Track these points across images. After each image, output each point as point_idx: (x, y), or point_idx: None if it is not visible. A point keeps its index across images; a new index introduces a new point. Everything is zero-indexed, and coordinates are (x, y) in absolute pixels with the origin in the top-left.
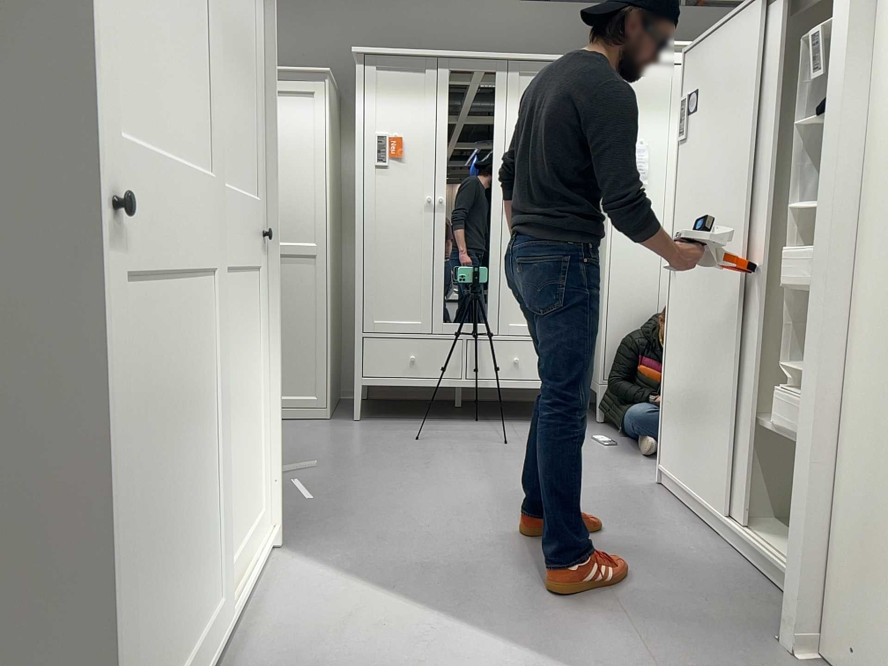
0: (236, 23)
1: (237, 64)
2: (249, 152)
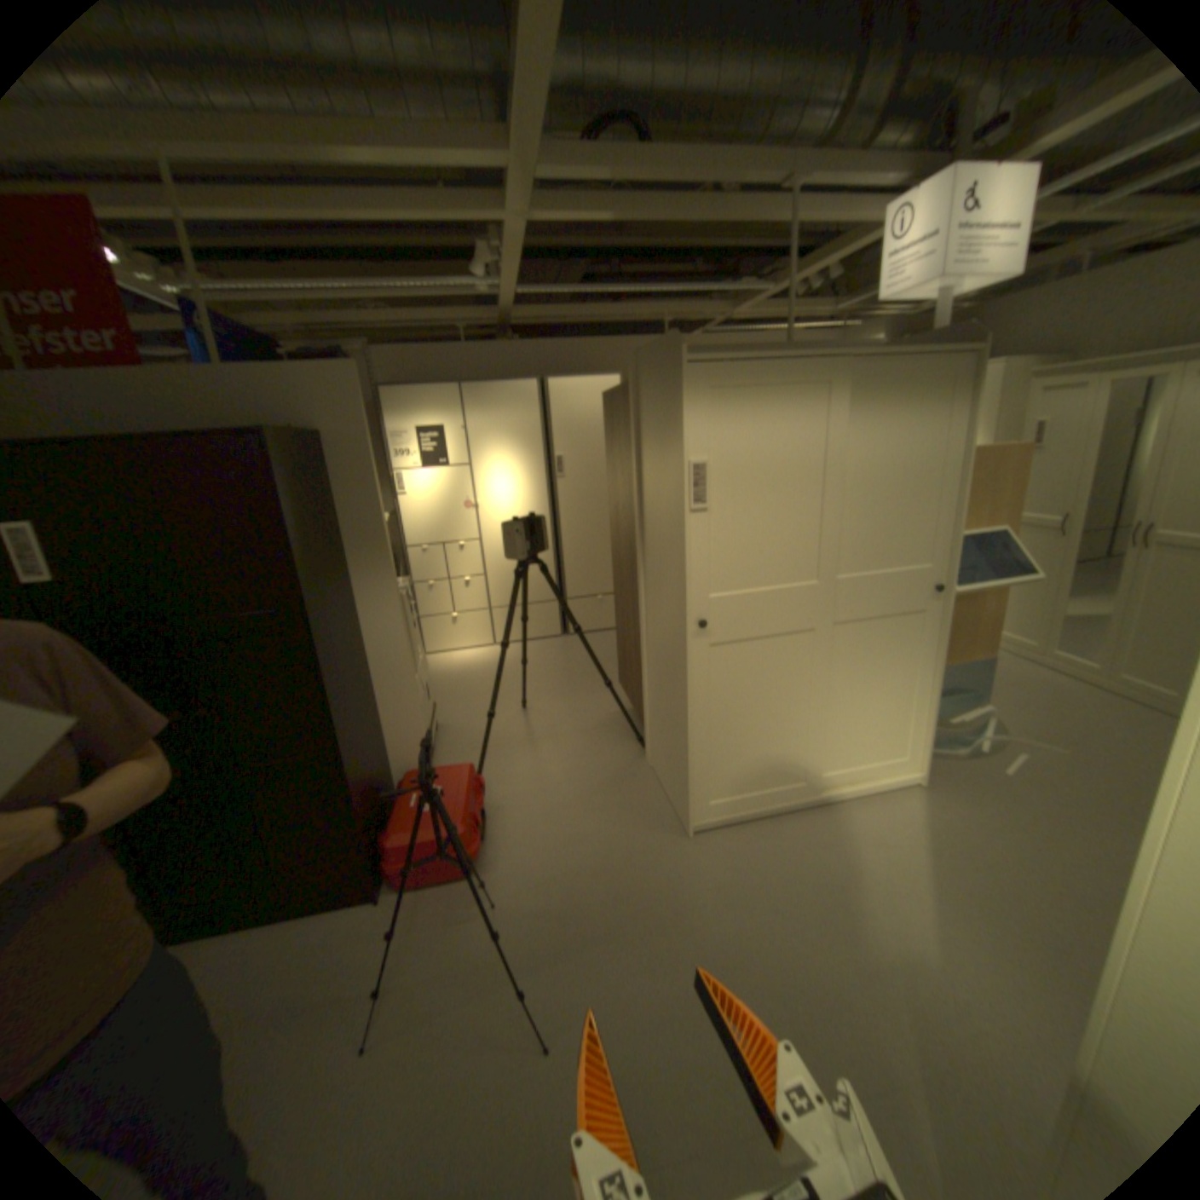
0: (907, 462)
1: (904, 489)
2: (923, 536)
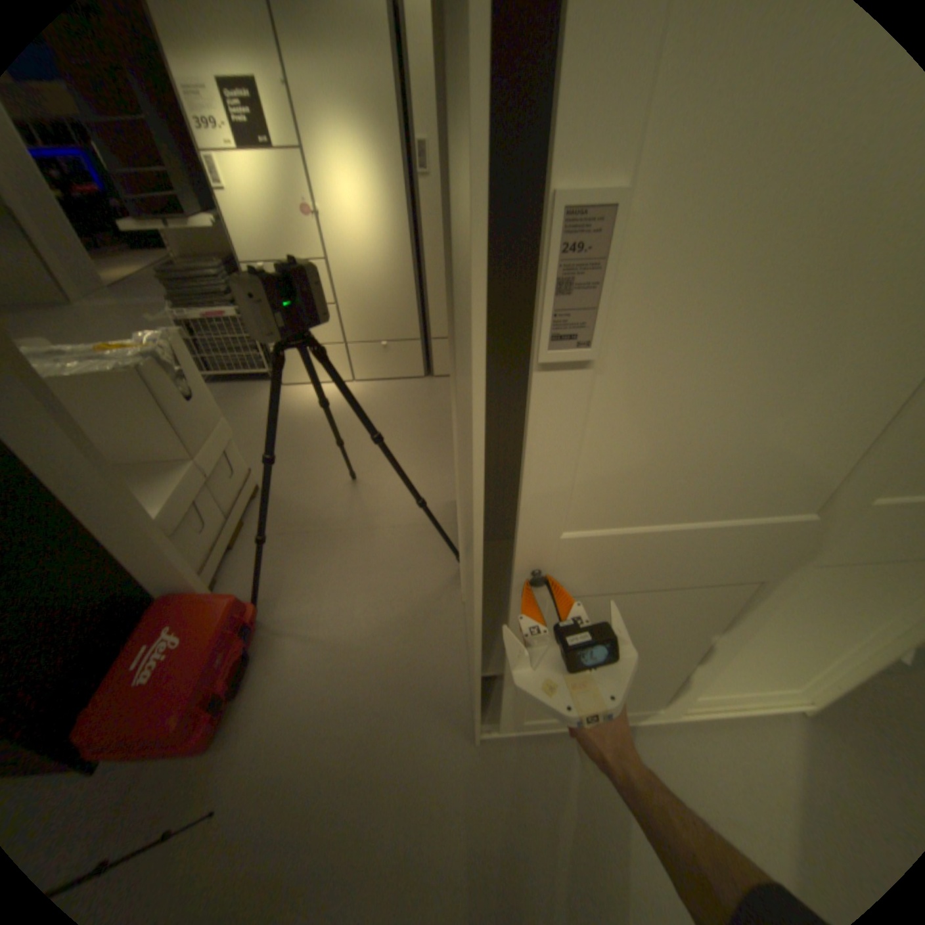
0: None
1: None
2: None
